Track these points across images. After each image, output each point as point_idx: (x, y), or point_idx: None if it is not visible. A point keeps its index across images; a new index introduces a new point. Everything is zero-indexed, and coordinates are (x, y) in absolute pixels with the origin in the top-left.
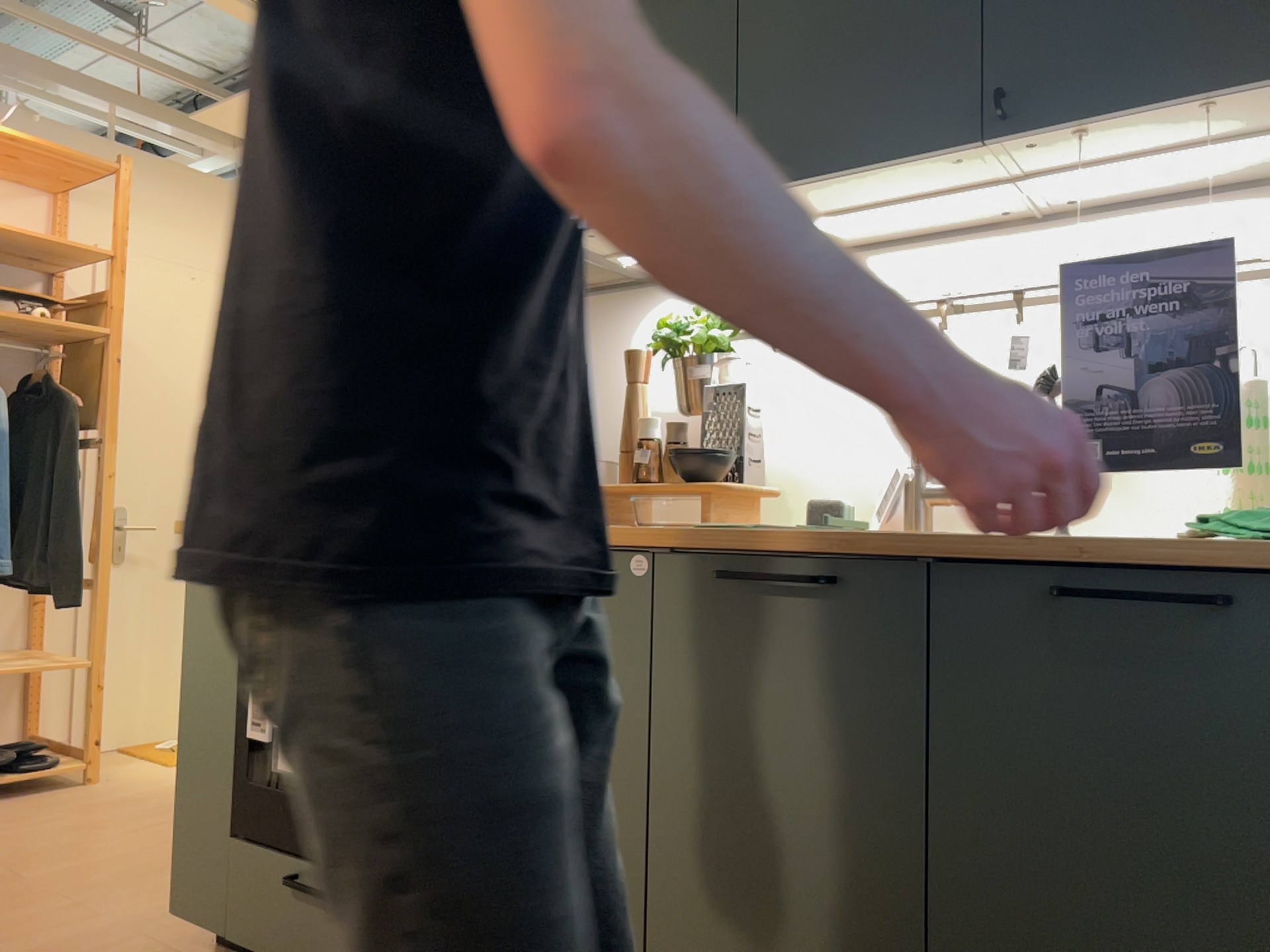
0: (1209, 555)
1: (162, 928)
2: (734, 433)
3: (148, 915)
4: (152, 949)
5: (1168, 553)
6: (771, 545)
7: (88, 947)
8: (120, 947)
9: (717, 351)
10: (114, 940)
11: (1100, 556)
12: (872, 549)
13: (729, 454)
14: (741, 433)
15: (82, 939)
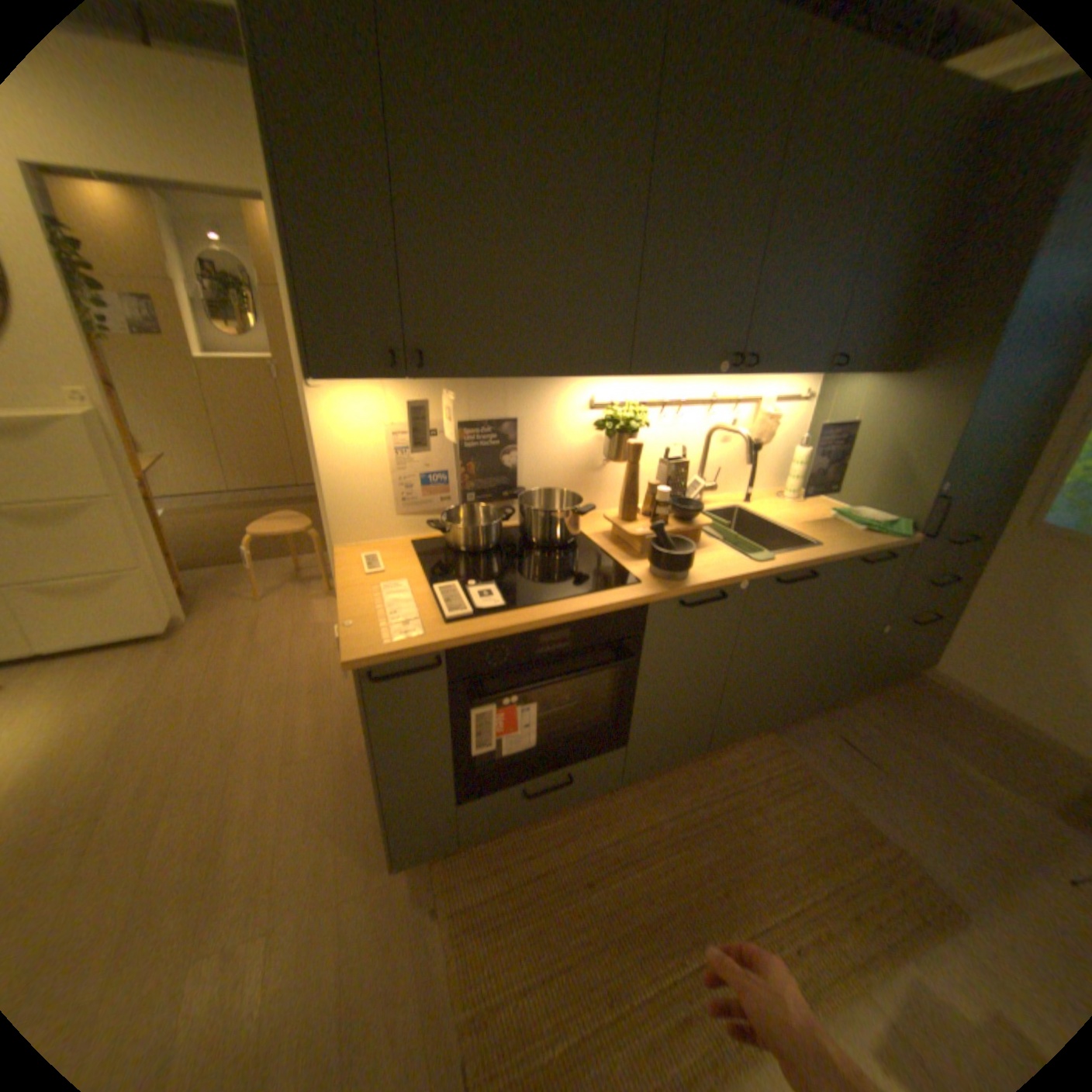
0: (895, 545)
1: (332, 887)
2: (680, 486)
3: (297, 894)
4: (363, 898)
5: (879, 543)
6: (791, 564)
7: (321, 943)
8: (343, 920)
9: (633, 427)
10: (325, 924)
11: (875, 550)
12: (827, 560)
13: (681, 498)
14: (678, 484)
15: (302, 947)
